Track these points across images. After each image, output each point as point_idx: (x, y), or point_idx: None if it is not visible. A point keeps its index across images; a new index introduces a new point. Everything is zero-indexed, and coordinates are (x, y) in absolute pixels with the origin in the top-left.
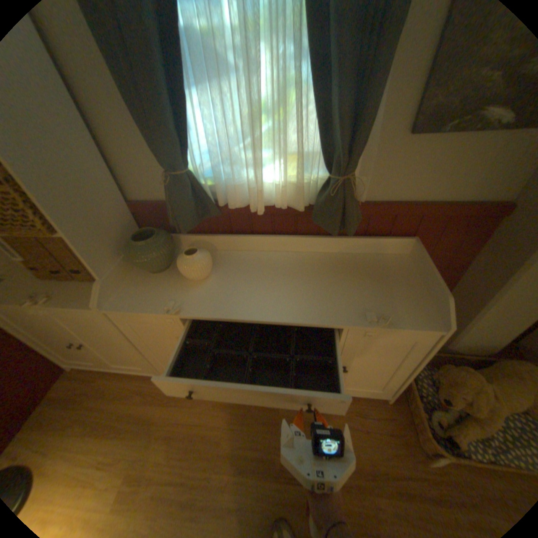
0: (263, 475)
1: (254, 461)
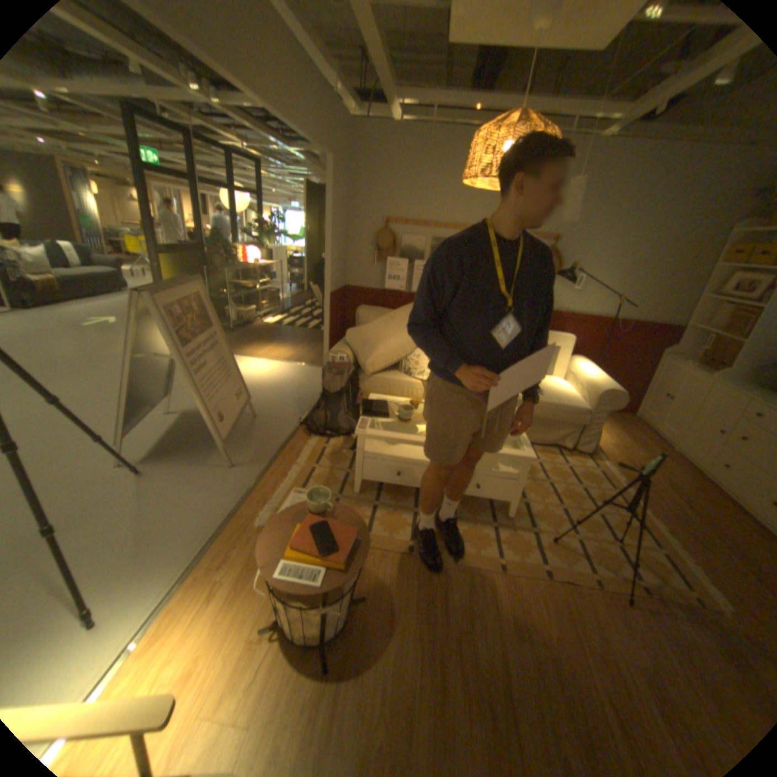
0: (681, 498)
1: (683, 495)
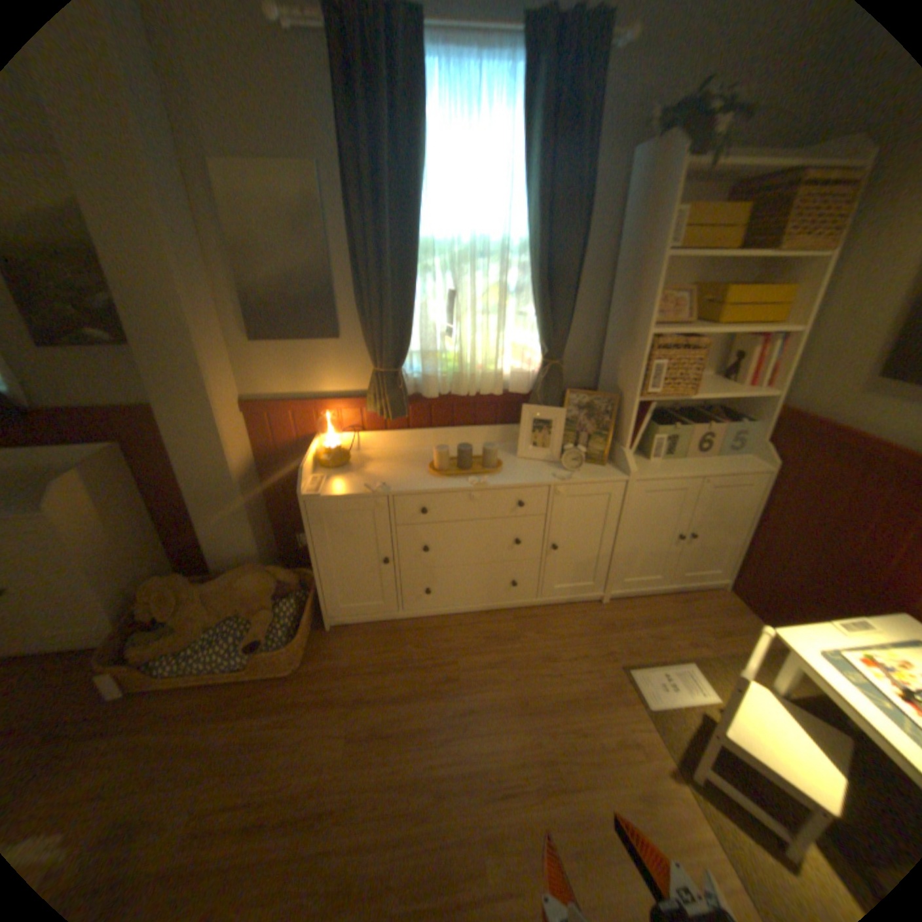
0: None
1: None
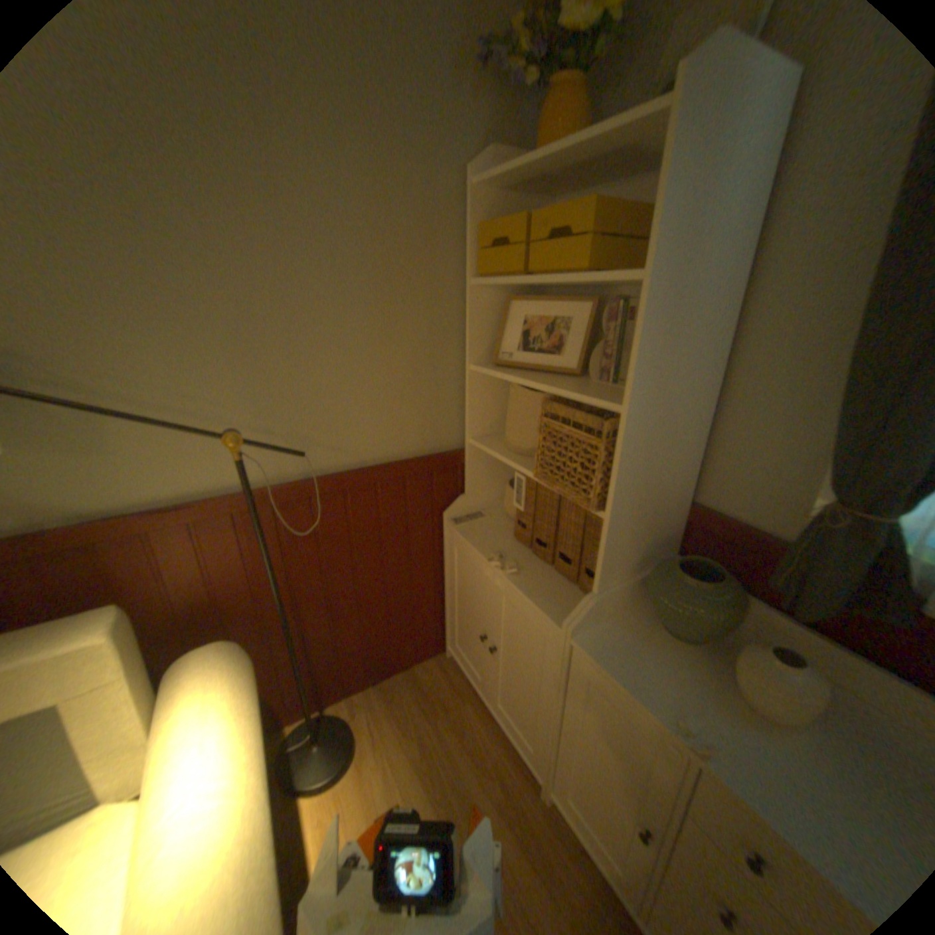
0: None
1: None
